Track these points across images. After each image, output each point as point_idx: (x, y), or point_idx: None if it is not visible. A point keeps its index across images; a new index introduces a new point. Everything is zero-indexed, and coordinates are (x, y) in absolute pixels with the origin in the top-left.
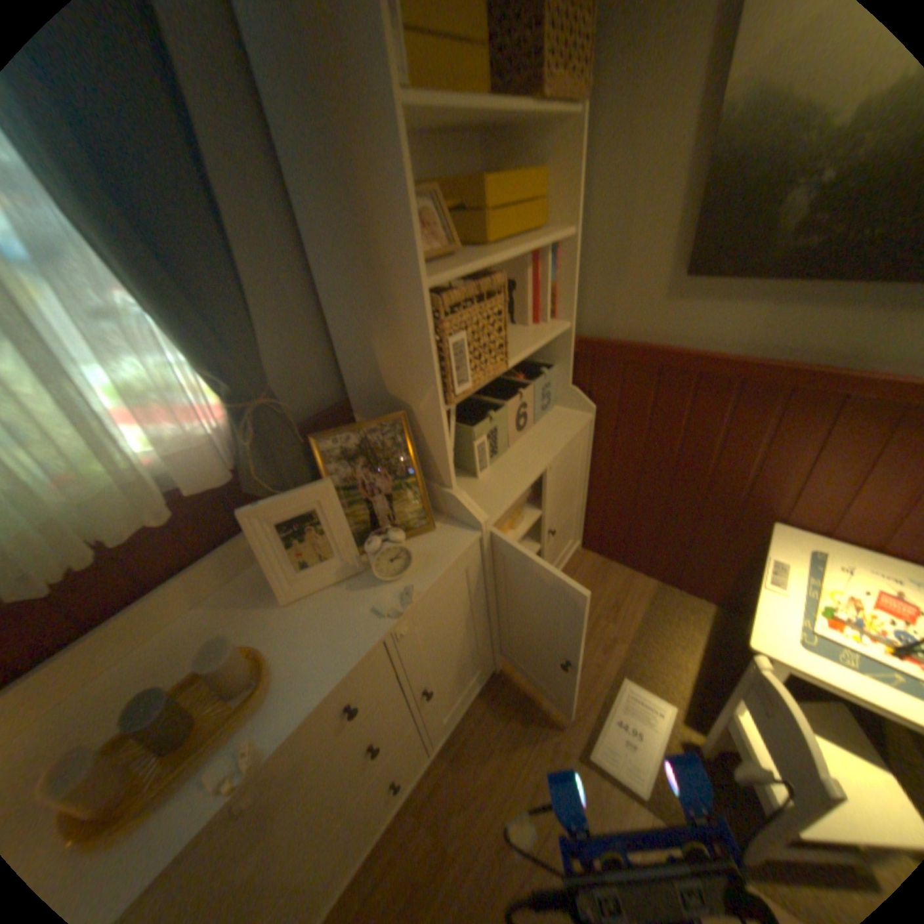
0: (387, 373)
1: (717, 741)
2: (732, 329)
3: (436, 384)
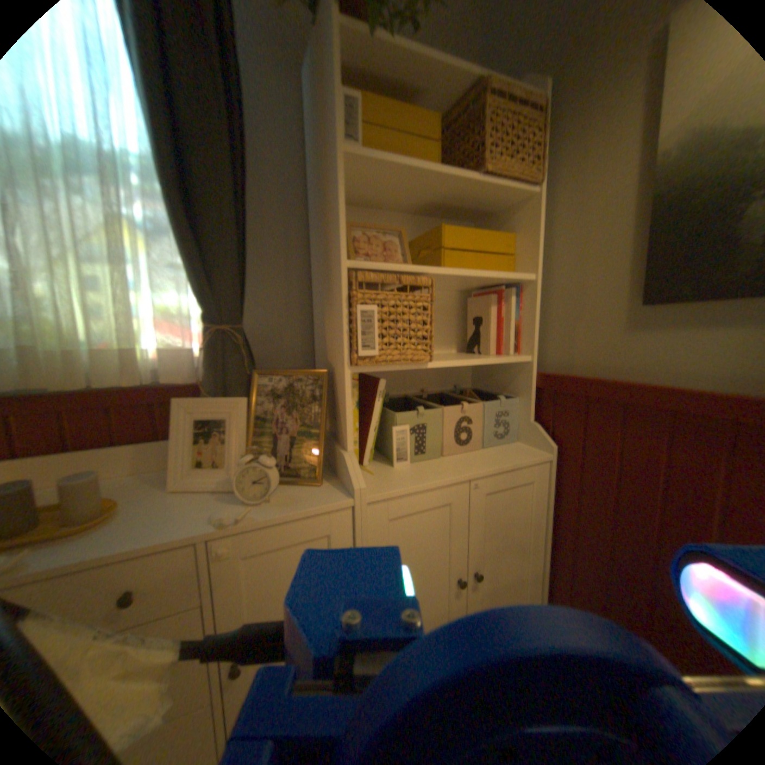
0: (330, 343)
1: None
2: (709, 359)
3: (347, 344)
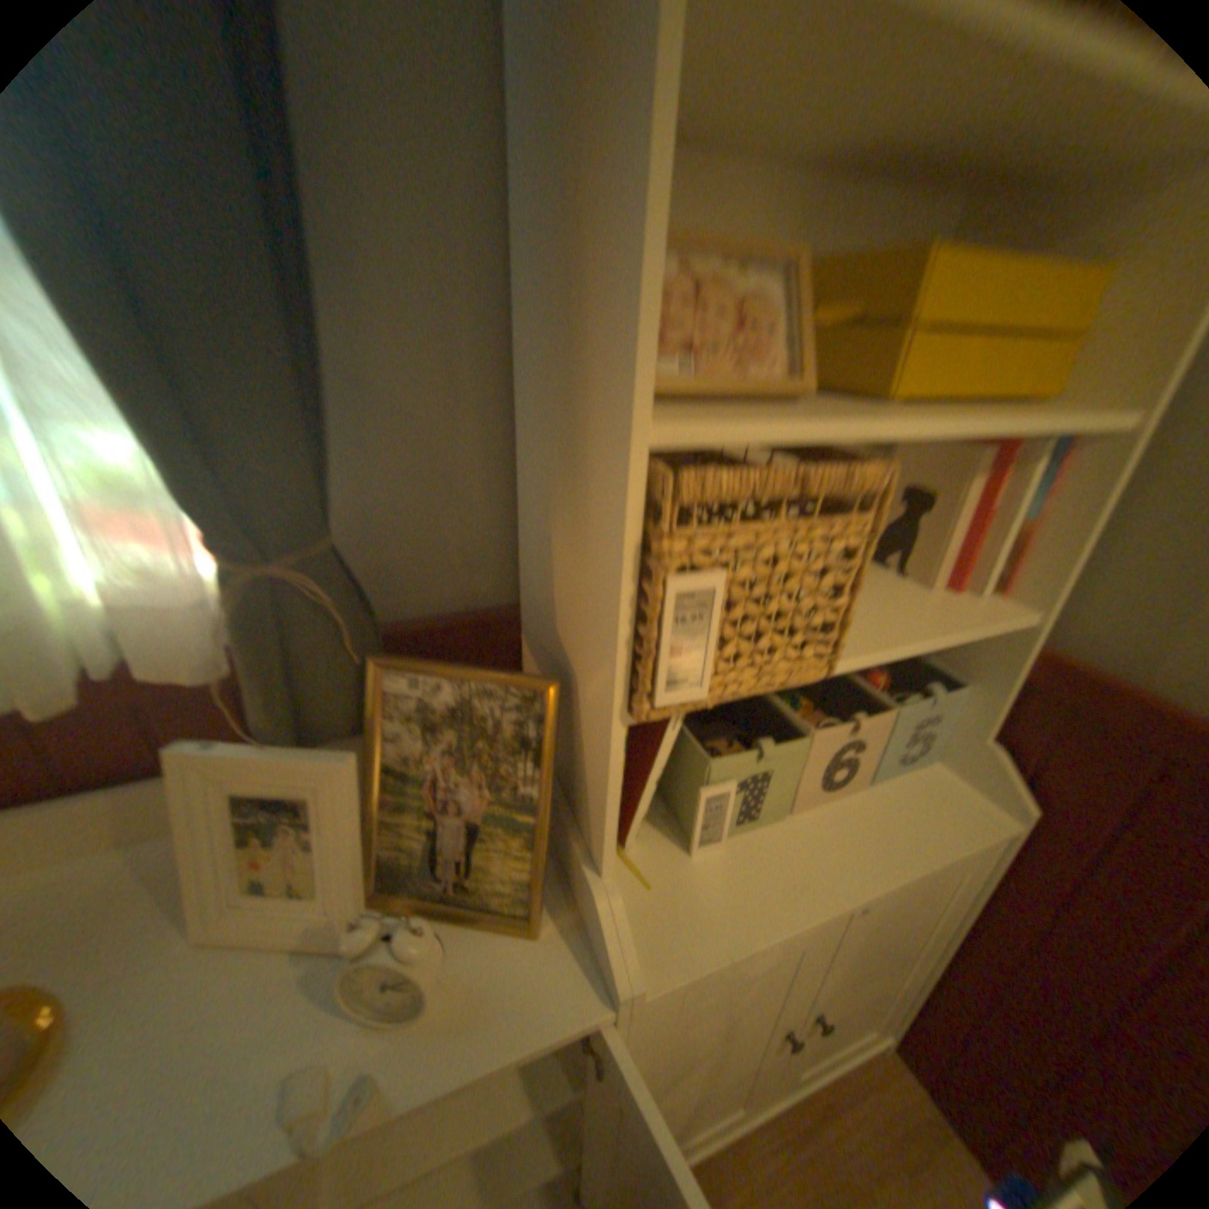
0: (563, 591)
1: None
2: None
3: (620, 661)
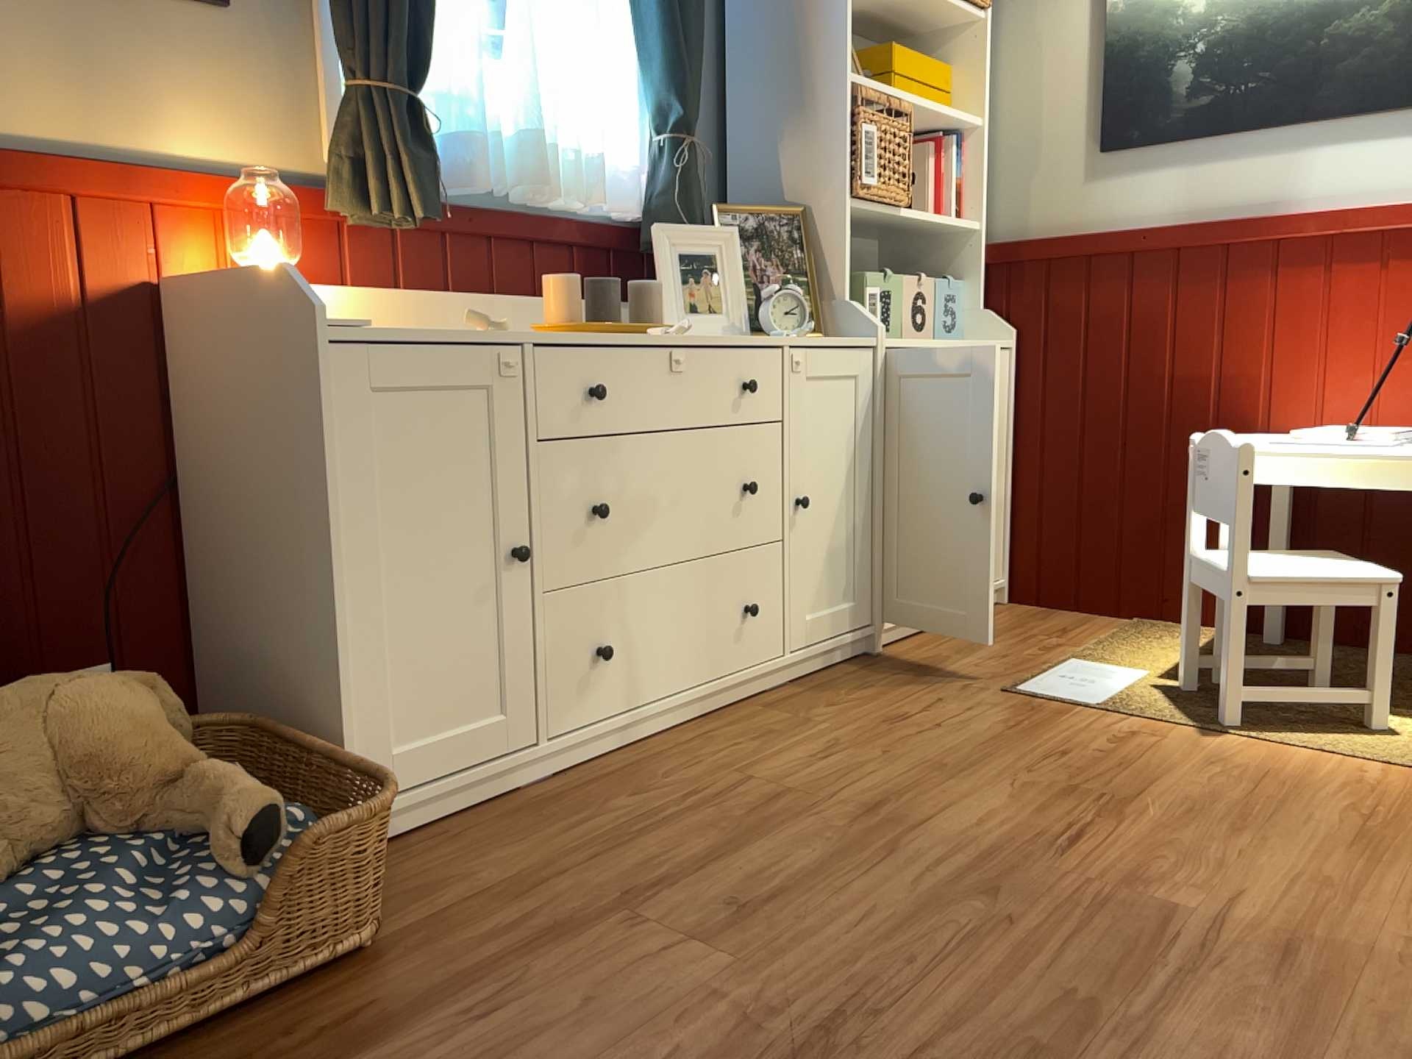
0: (787, 178)
1: (1186, 627)
2: (1153, 201)
3: (842, 170)
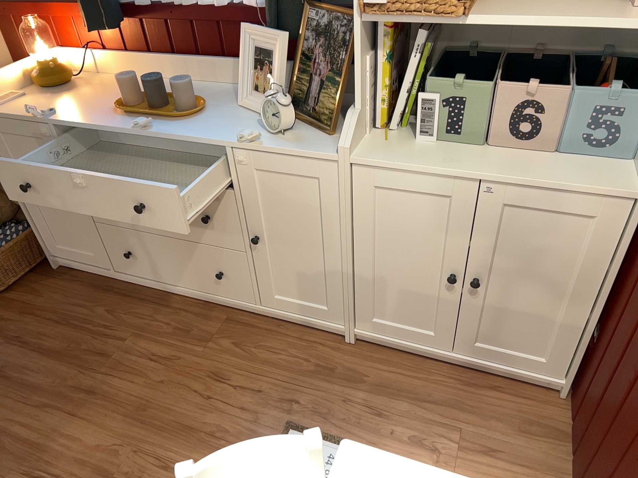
0: None
1: None
2: None
3: None
